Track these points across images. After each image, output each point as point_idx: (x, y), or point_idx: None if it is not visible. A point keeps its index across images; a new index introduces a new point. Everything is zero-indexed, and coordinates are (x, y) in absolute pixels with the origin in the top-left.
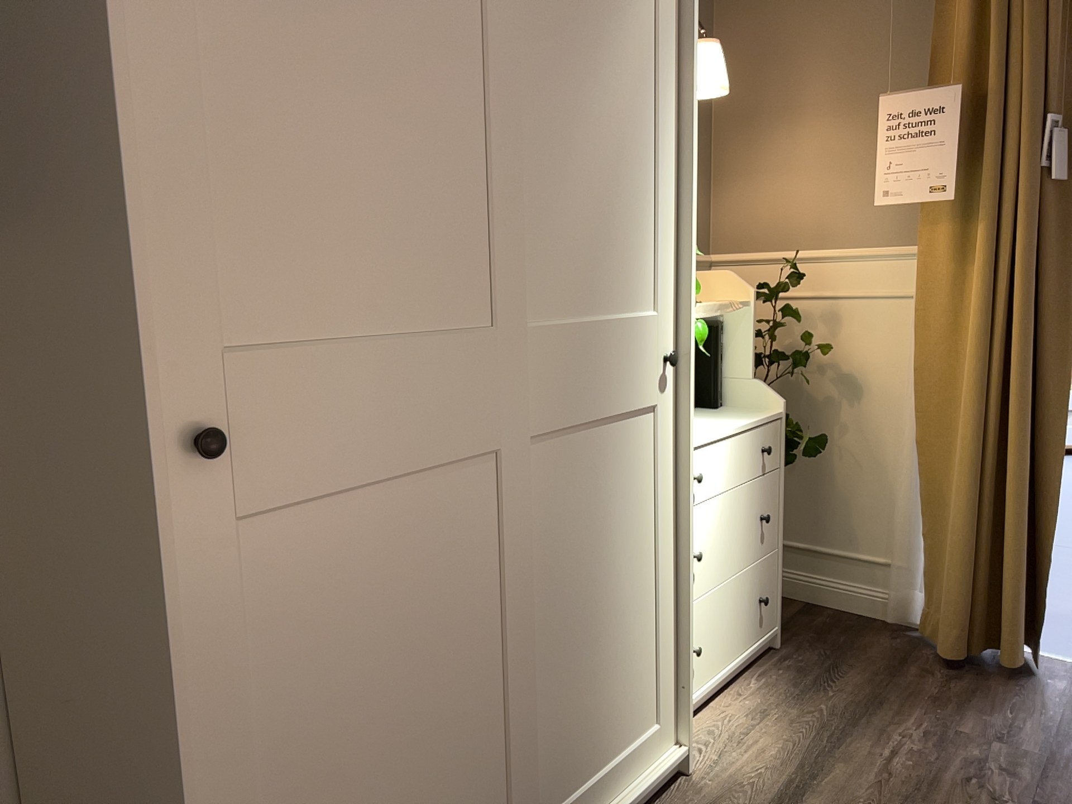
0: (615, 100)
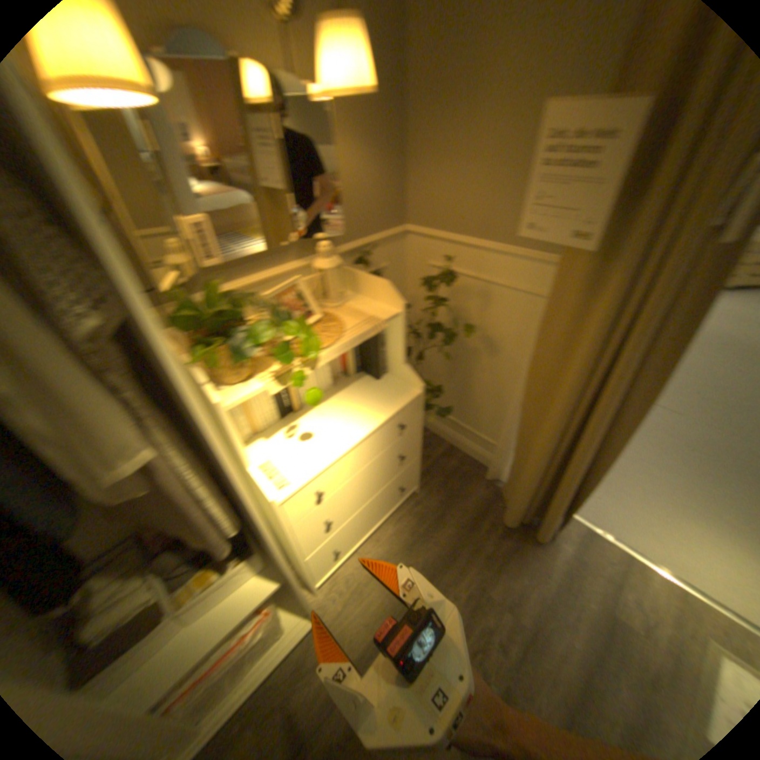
0: None
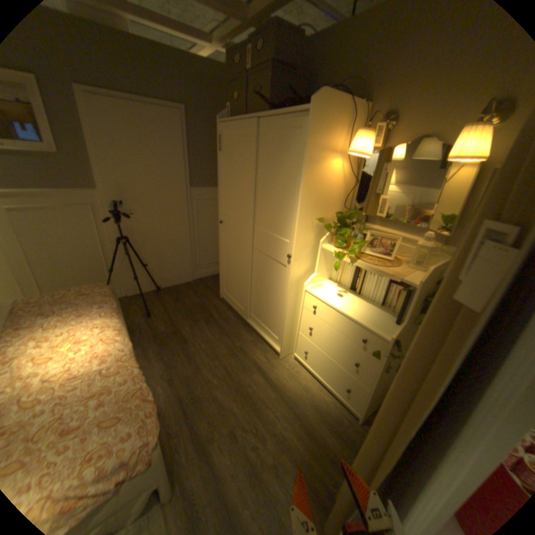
0: (284, 173)
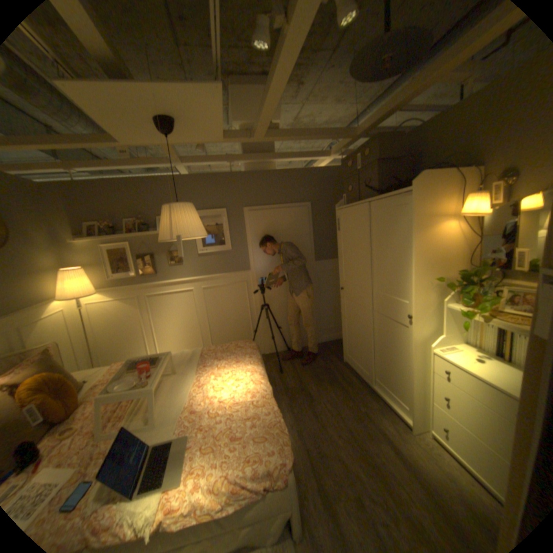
0: (396, 242)
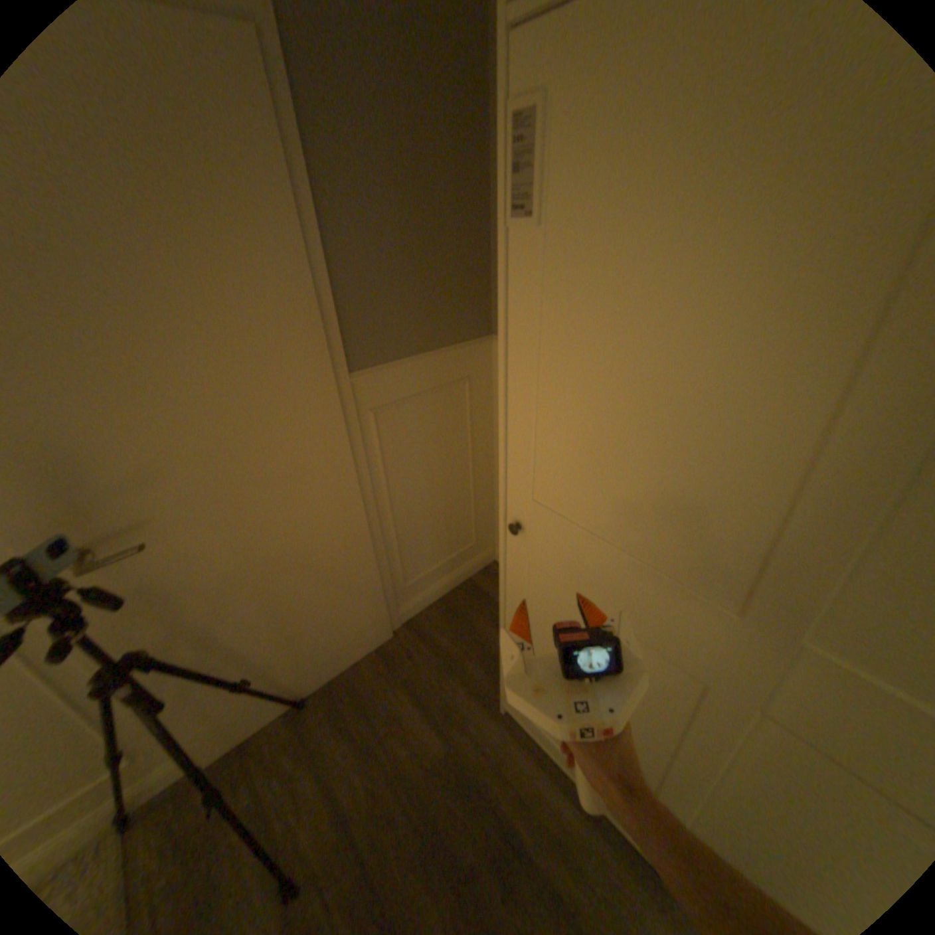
0: None
